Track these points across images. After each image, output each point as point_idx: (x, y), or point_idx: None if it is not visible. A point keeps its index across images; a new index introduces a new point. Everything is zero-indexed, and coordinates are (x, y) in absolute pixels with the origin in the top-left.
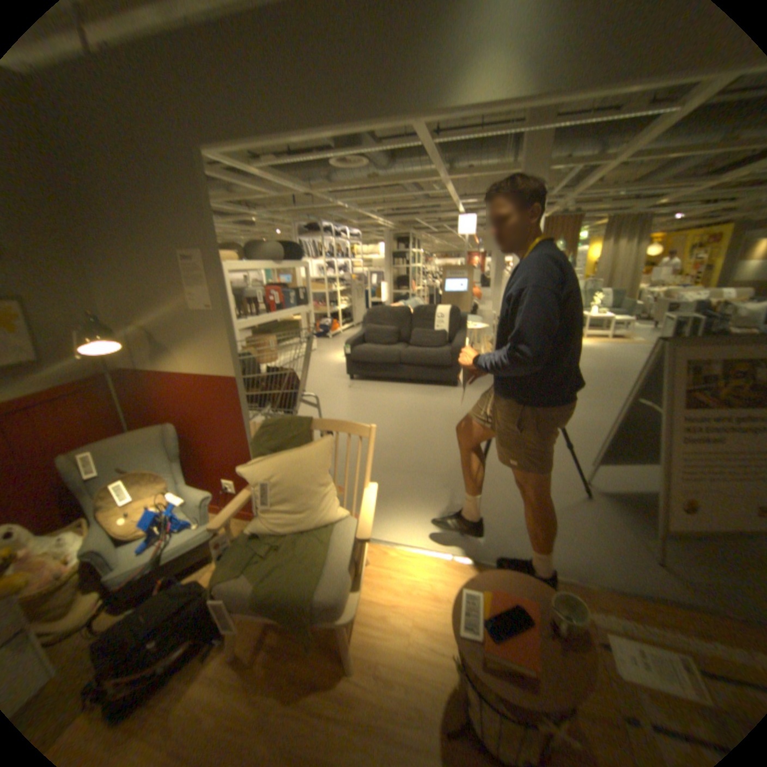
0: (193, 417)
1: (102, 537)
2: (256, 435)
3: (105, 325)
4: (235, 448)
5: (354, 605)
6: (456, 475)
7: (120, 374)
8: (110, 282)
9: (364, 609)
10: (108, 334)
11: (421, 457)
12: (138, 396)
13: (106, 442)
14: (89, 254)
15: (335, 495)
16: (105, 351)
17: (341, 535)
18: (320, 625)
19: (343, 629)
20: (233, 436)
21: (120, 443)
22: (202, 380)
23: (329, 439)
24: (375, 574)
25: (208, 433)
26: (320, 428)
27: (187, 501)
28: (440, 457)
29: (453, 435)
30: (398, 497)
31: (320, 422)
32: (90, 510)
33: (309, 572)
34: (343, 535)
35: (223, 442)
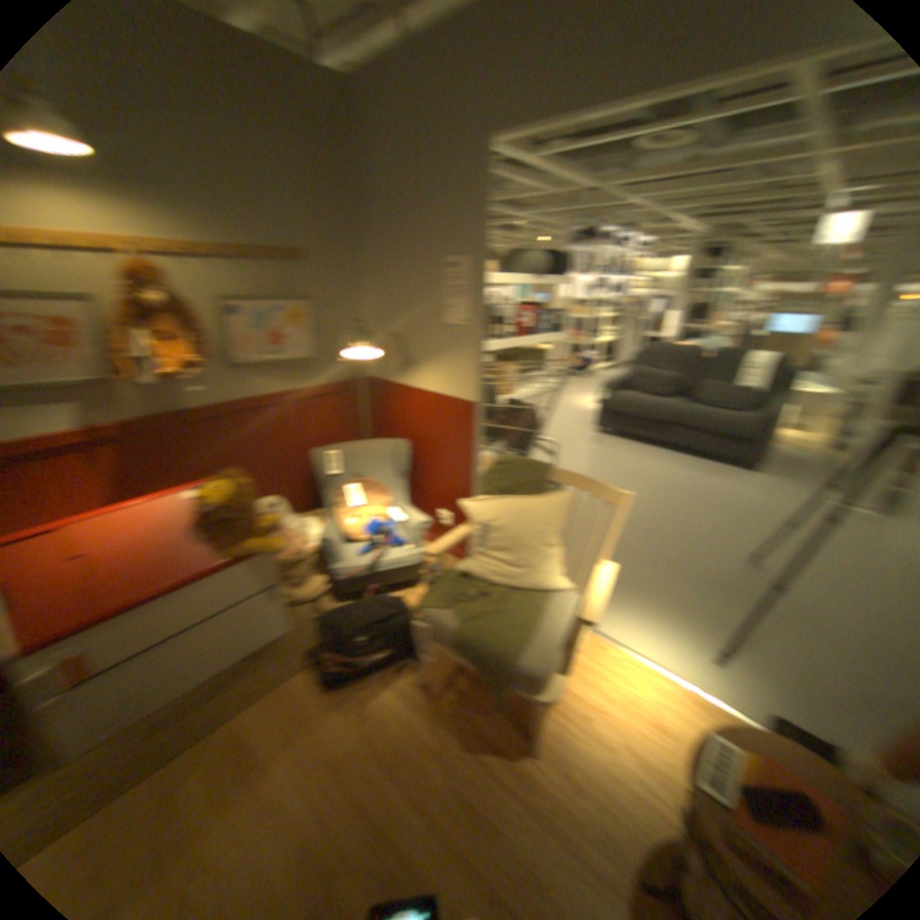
0: (431, 439)
1: (342, 531)
2: (491, 472)
3: (373, 333)
4: (465, 481)
5: (563, 691)
6: (730, 591)
7: (376, 383)
8: (385, 290)
9: (570, 701)
10: (374, 342)
11: (681, 553)
12: (387, 408)
13: (356, 445)
14: (372, 261)
15: (564, 563)
16: (371, 359)
17: (563, 609)
18: (522, 694)
19: (544, 711)
20: (465, 468)
21: (367, 450)
22: (448, 402)
23: (572, 496)
24: (590, 669)
25: (442, 458)
26: (563, 481)
27: (412, 520)
28: (710, 561)
29: (737, 537)
30: (638, 591)
31: (565, 474)
32: (336, 504)
33: (520, 634)
34: (565, 609)
35: (454, 471)
